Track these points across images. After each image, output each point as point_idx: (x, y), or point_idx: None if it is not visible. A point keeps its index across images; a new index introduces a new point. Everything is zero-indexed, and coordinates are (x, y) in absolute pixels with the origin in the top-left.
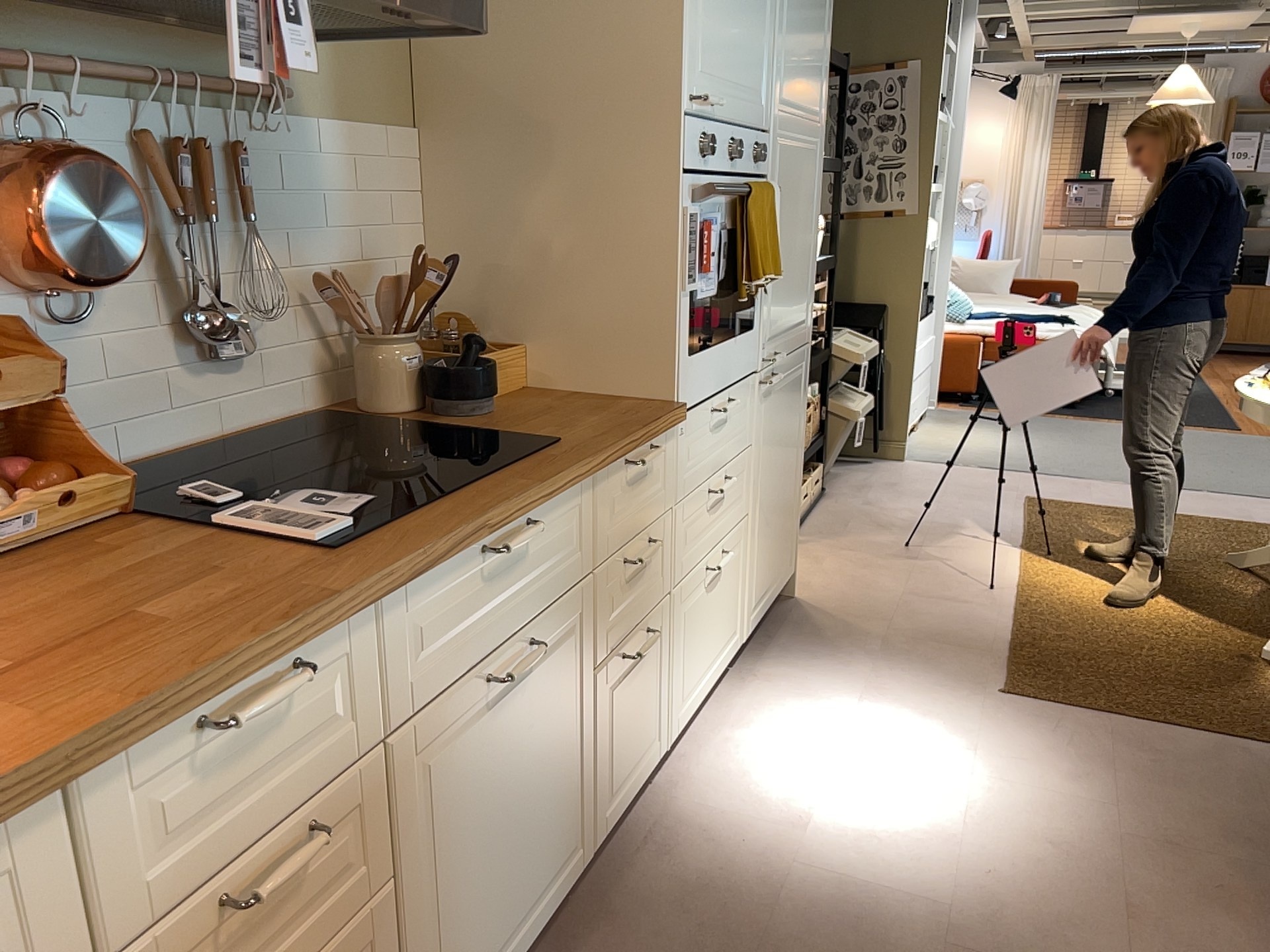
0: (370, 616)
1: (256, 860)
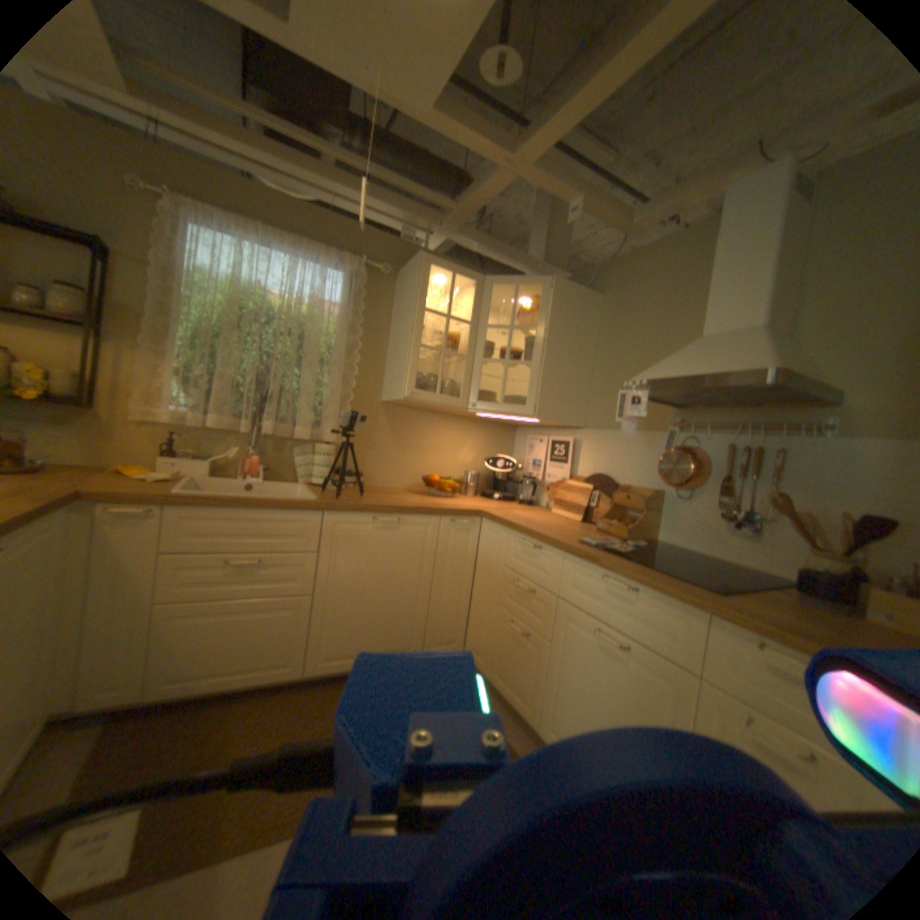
0: (560, 555)
1: (524, 582)
